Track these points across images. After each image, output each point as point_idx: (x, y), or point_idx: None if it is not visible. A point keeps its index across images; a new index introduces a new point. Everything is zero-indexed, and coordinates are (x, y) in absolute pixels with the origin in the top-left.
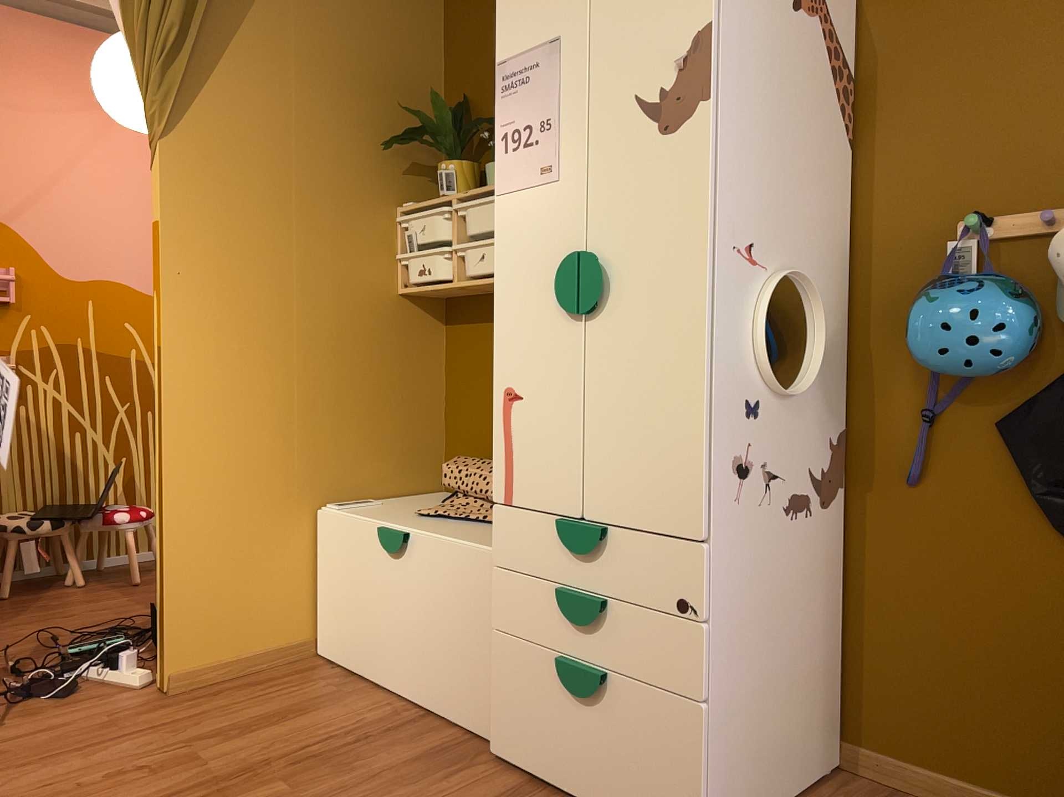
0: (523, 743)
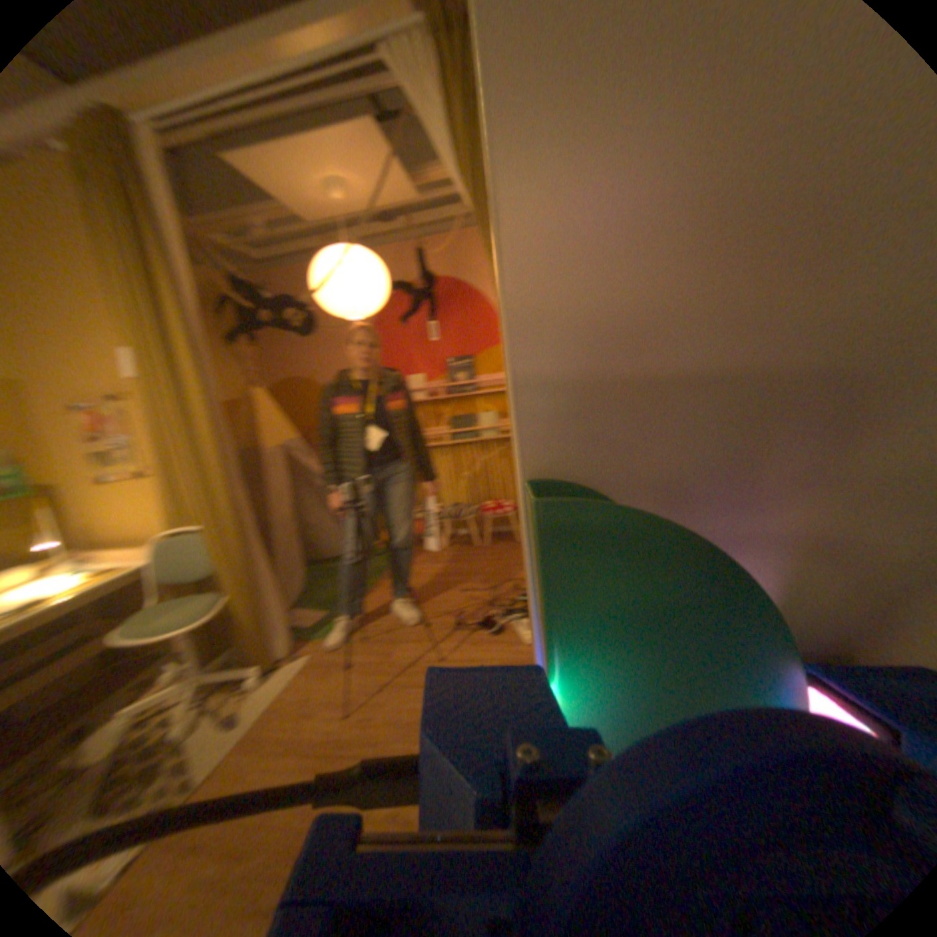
0: None
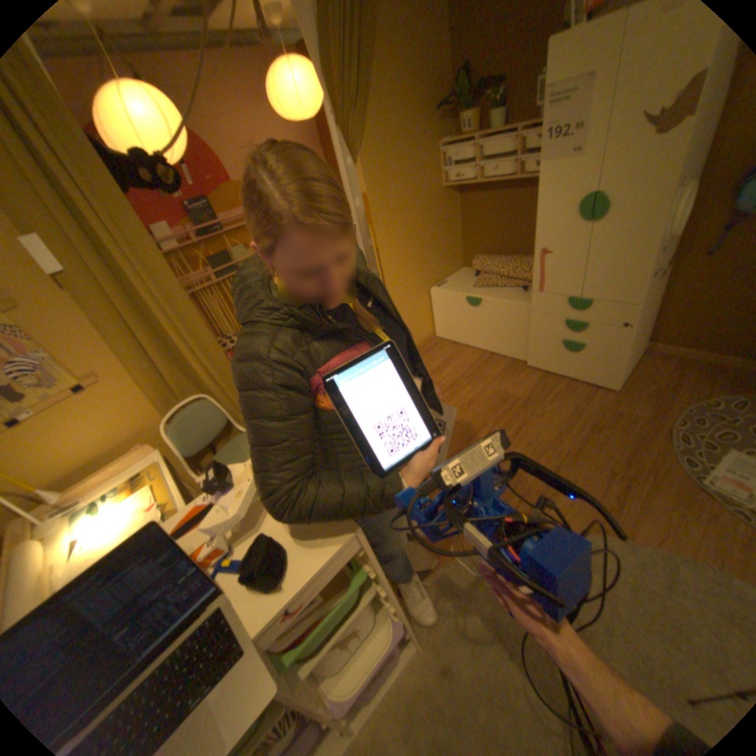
0: (542, 361)
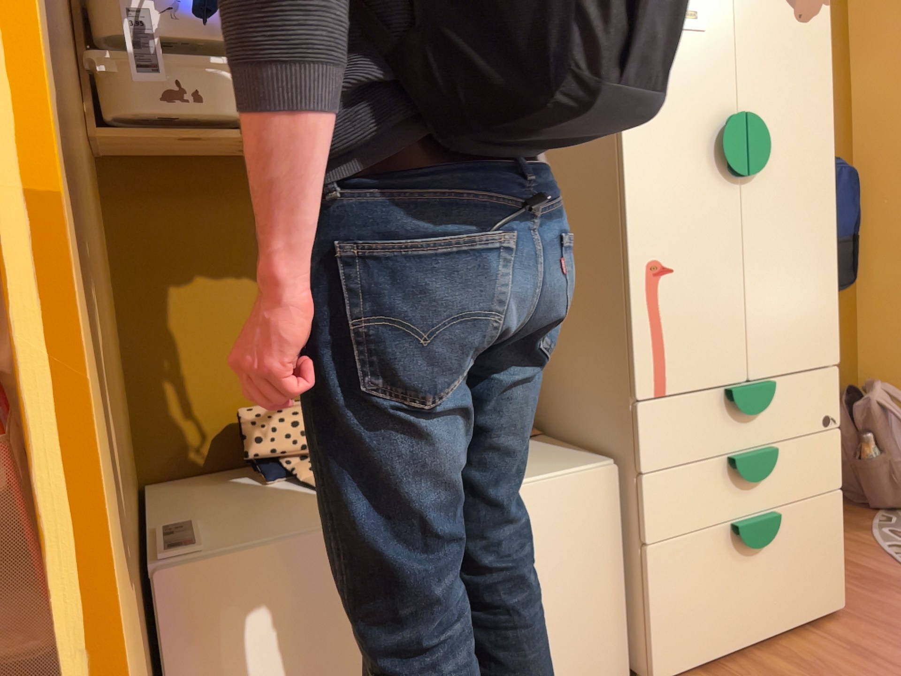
0: (695, 638)
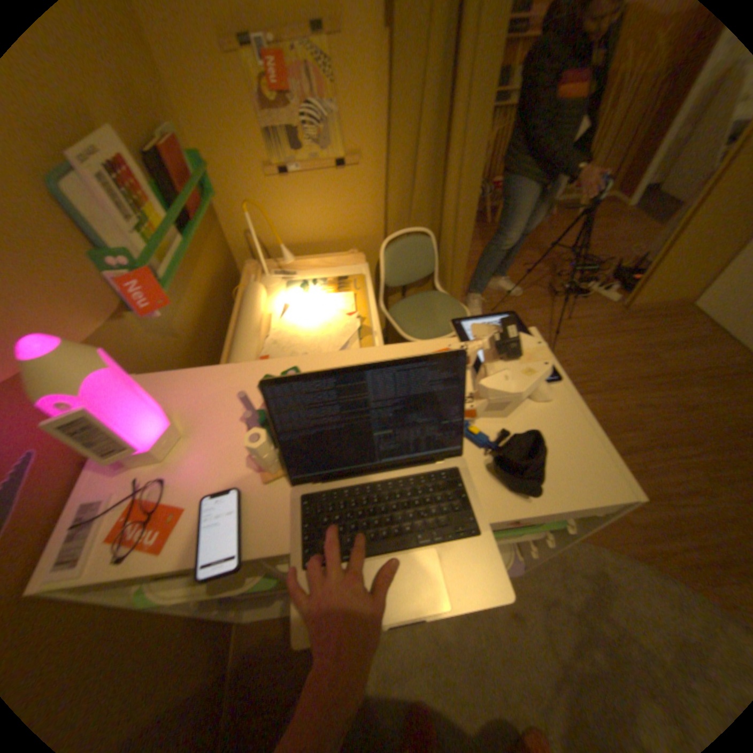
0: None
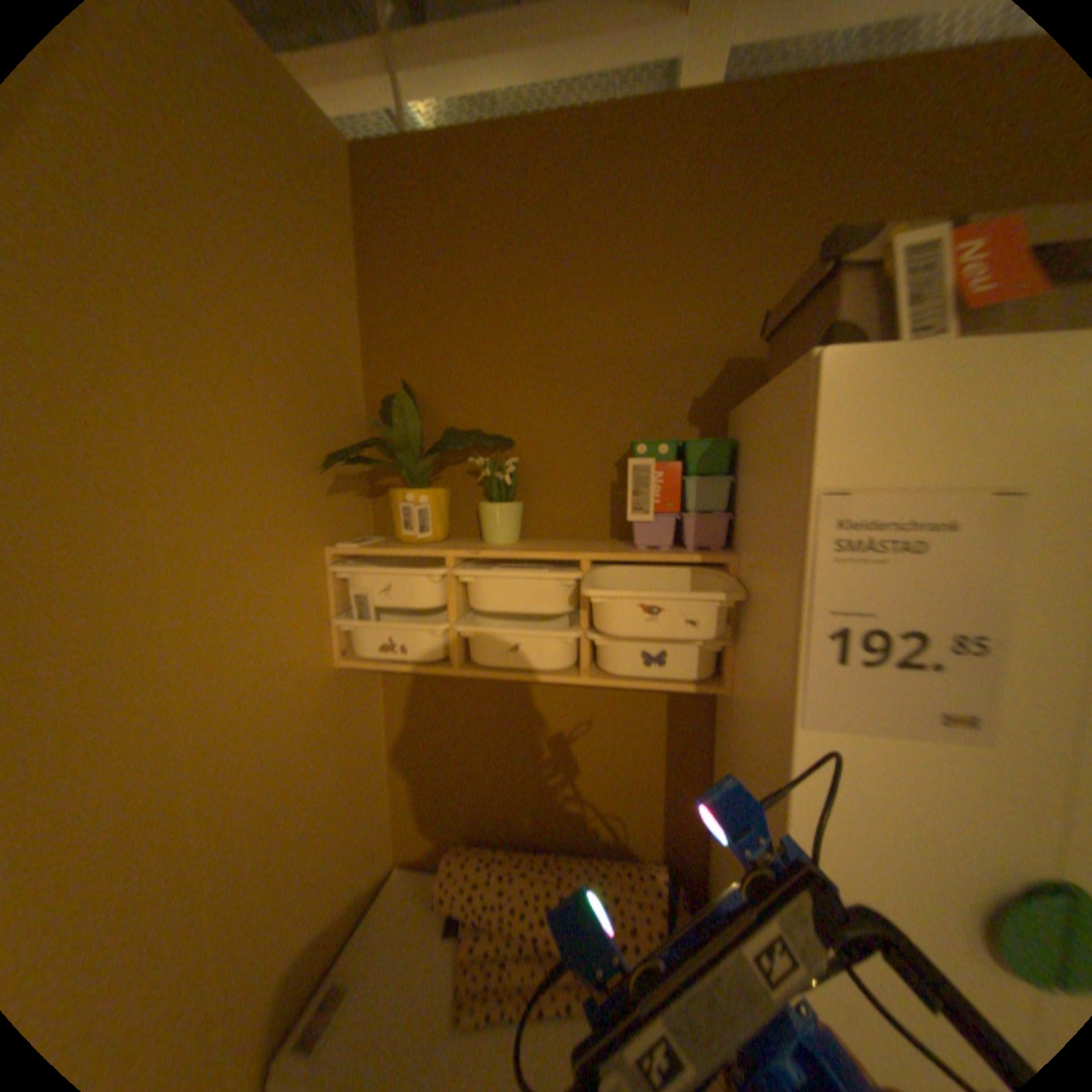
0: None
